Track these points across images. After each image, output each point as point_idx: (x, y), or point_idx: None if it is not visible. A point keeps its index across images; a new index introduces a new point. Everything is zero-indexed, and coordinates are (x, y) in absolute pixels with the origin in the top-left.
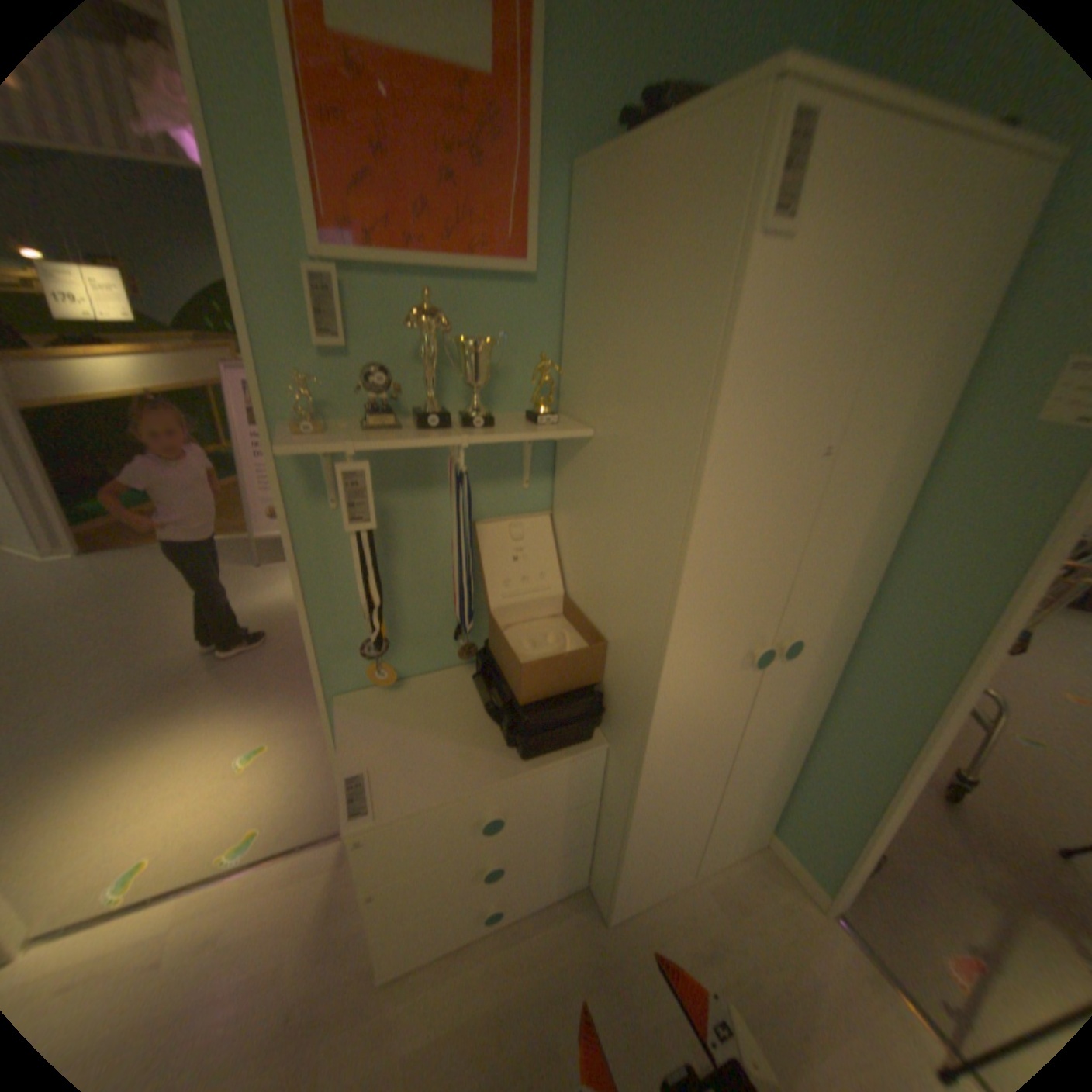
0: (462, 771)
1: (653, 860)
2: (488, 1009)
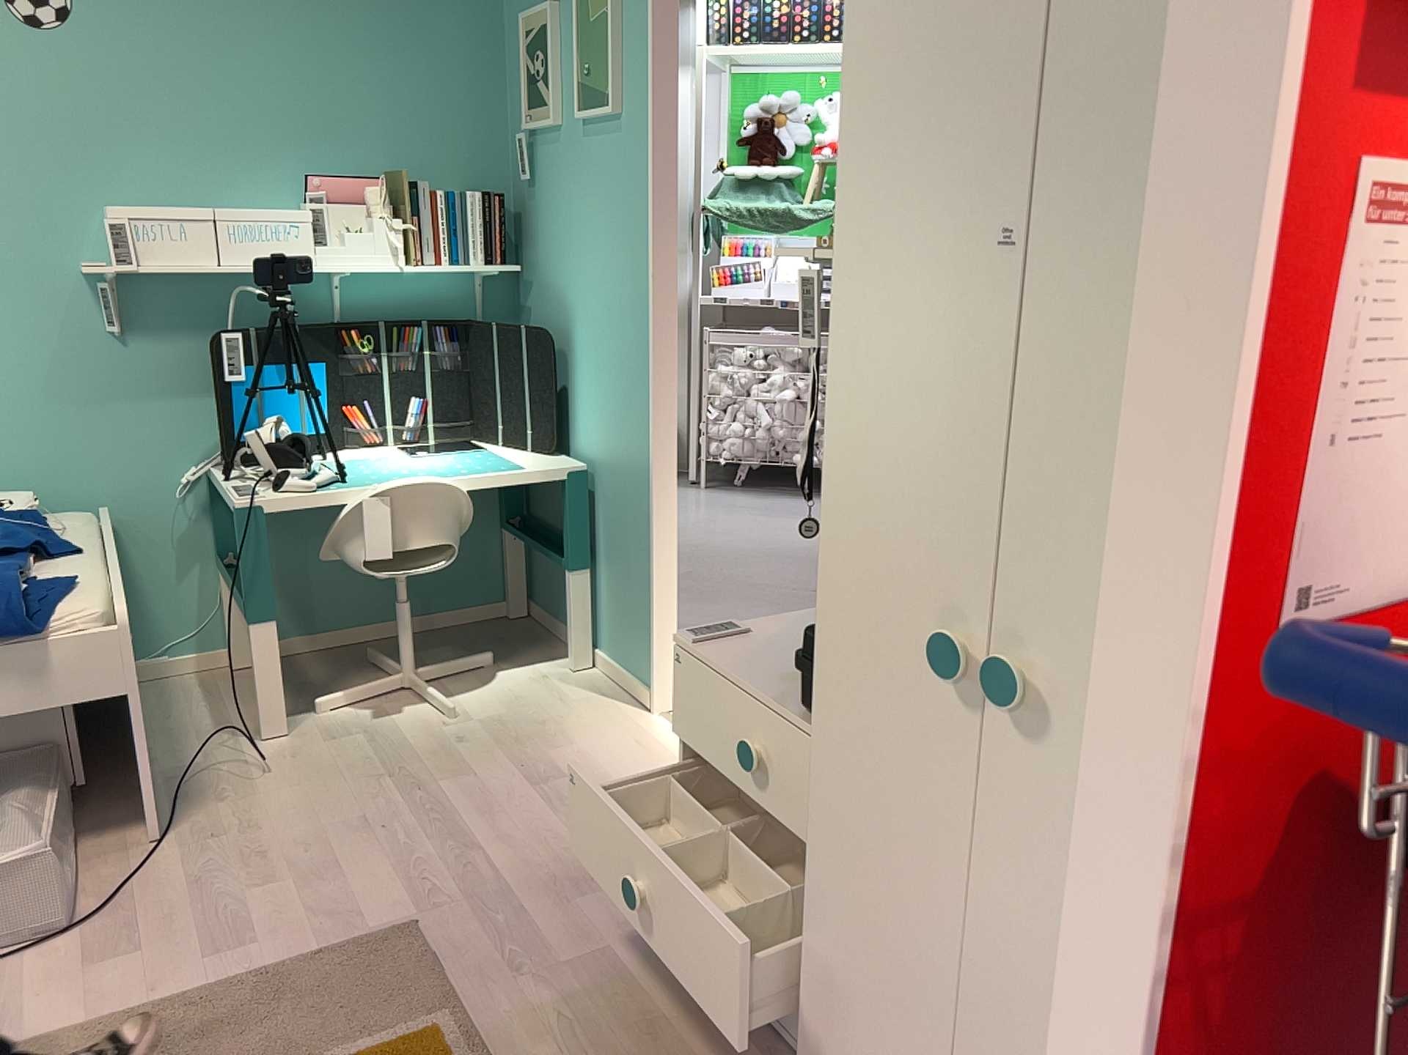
0: (772, 675)
1: (843, 1048)
2: (662, 1012)
